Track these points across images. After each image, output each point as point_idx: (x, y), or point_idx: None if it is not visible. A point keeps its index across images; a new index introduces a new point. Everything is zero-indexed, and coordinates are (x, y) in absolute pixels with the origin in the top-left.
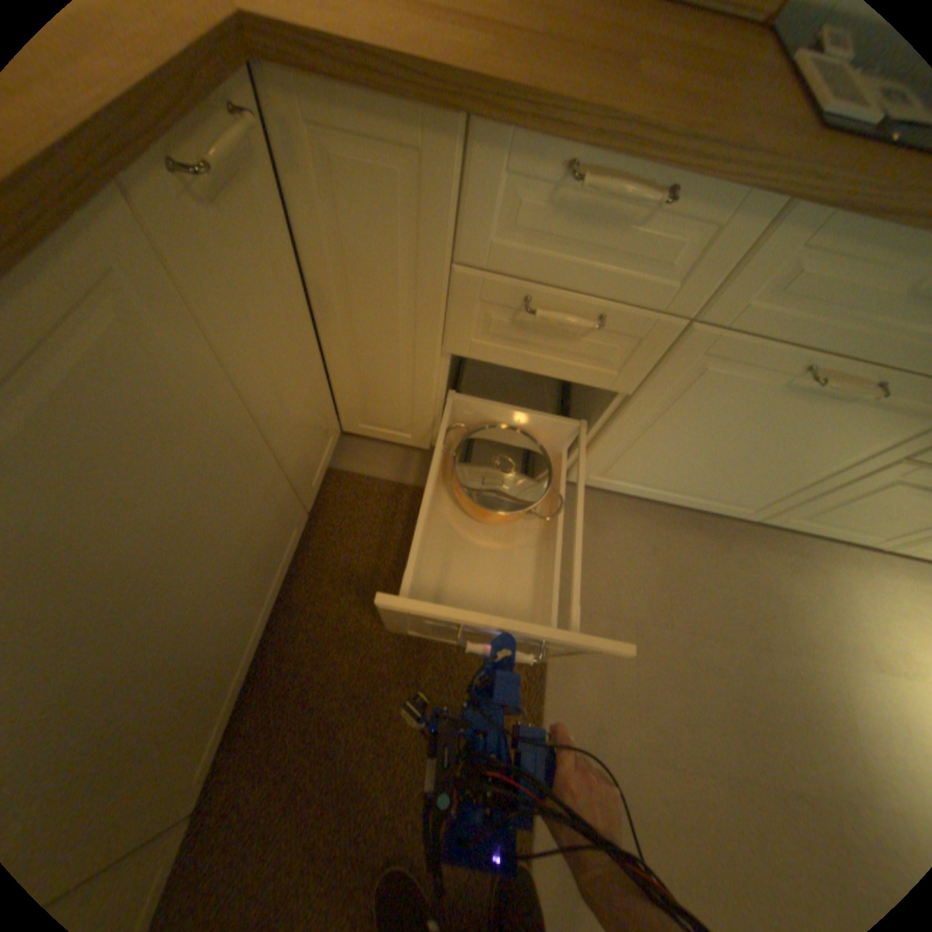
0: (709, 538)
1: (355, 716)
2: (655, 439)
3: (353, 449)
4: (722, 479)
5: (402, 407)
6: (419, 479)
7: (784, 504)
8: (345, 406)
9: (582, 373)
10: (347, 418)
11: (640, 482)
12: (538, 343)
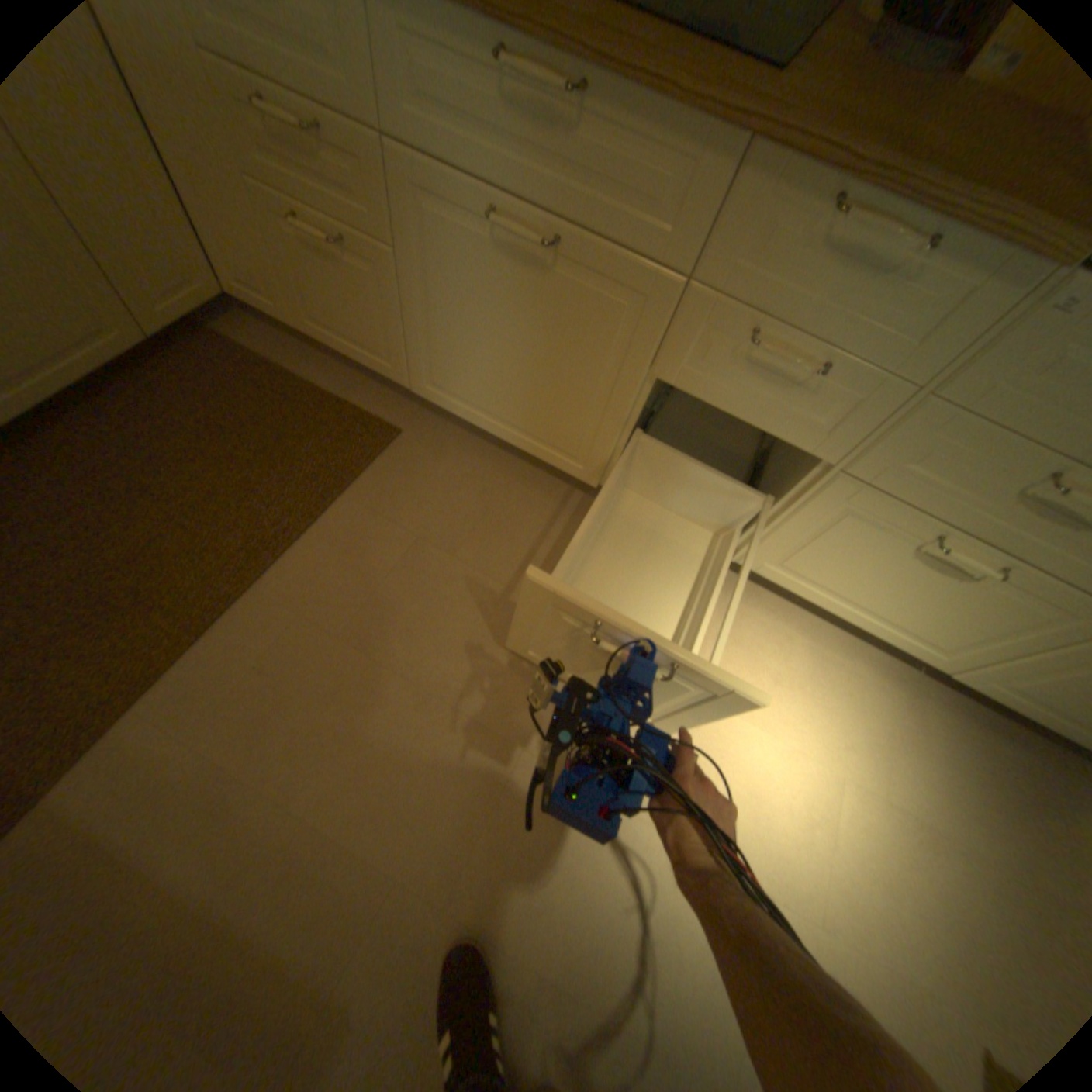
0: (553, 502)
1: (98, 505)
2: (441, 324)
3: (242, 325)
4: (526, 402)
5: (248, 258)
6: (287, 364)
7: (598, 454)
8: (210, 254)
9: (342, 211)
10: (219, 272)
11: (467, 401)
12: (295, 164)
